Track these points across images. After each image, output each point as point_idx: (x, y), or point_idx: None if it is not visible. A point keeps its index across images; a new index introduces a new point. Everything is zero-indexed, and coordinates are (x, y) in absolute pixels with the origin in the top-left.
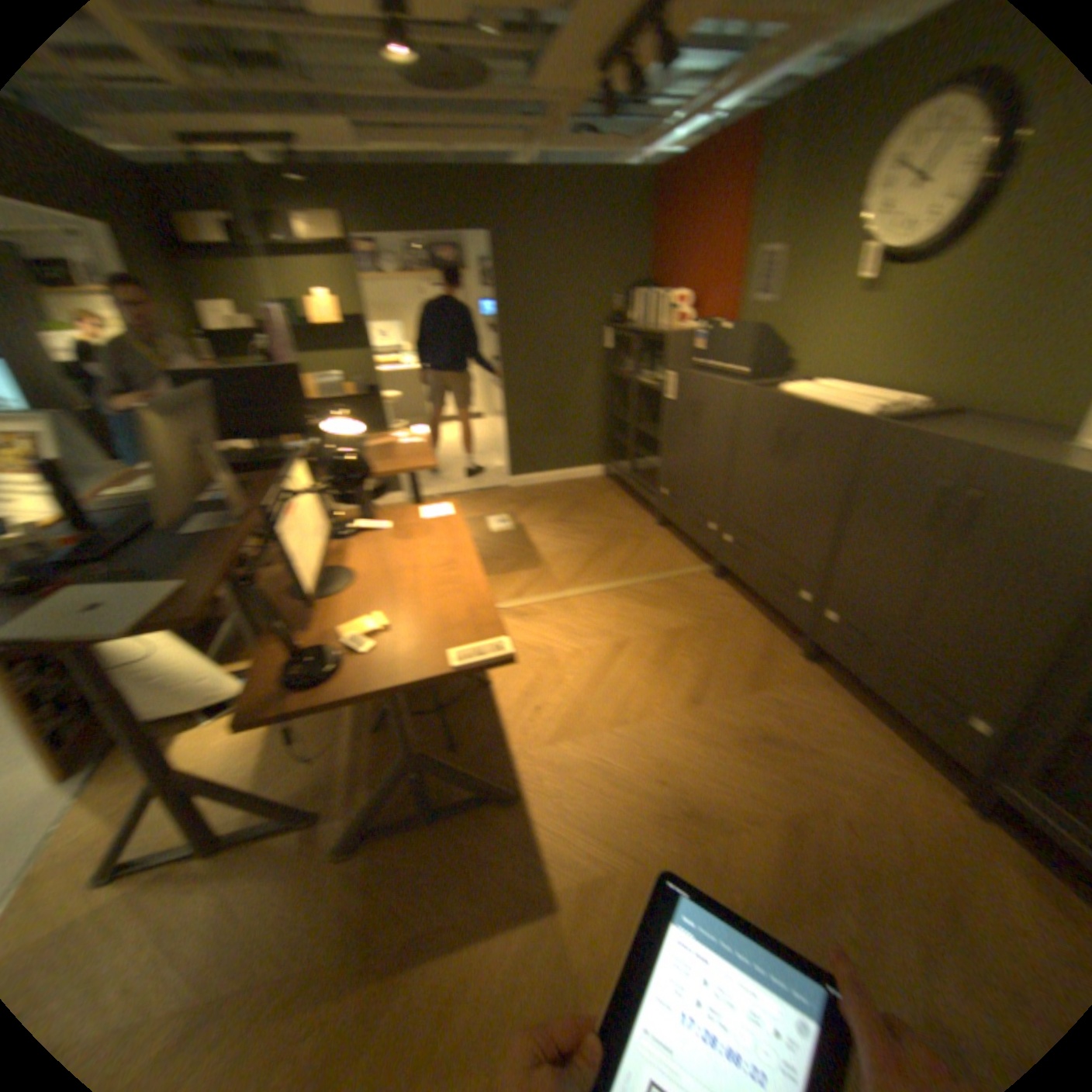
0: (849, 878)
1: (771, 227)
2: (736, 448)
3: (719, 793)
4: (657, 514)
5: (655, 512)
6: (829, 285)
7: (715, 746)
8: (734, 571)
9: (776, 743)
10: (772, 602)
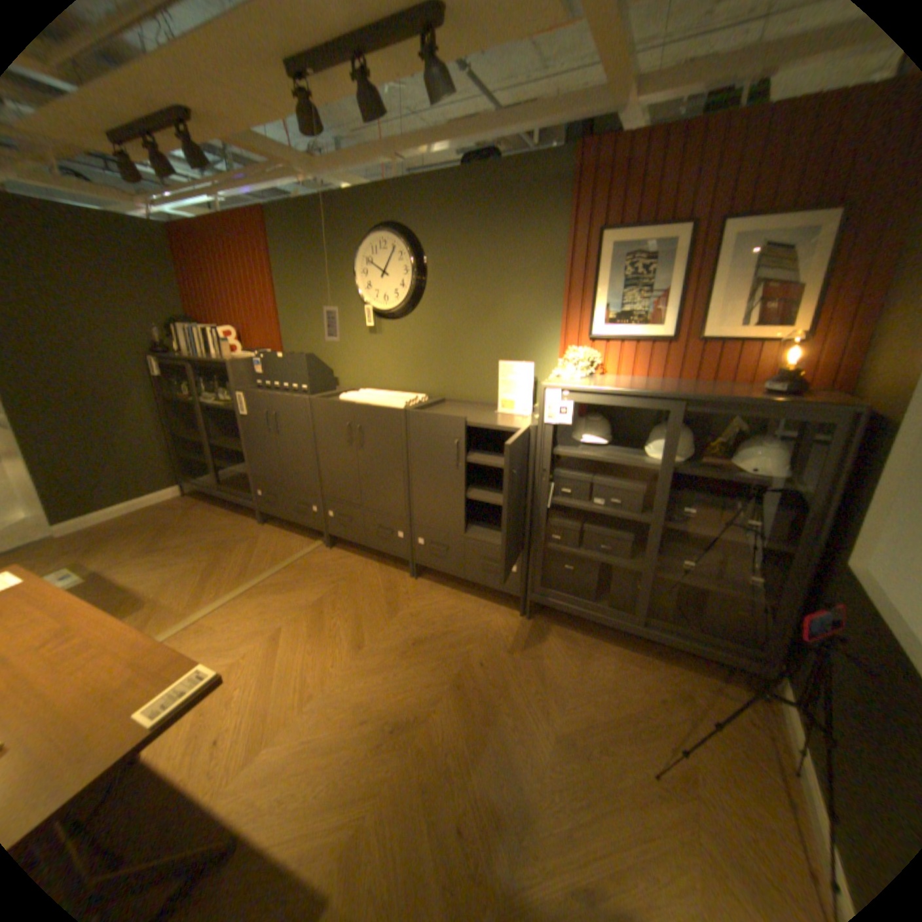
0: (494, 695)
1: (294, 287)
2: (319, 444)
3: (405, 699)
4: (259, 513)
5: (256, 512)
6: (347, 329)
7: (387, 669)
8: (344, 536)
9: (422, 641)
10: (380, 548)
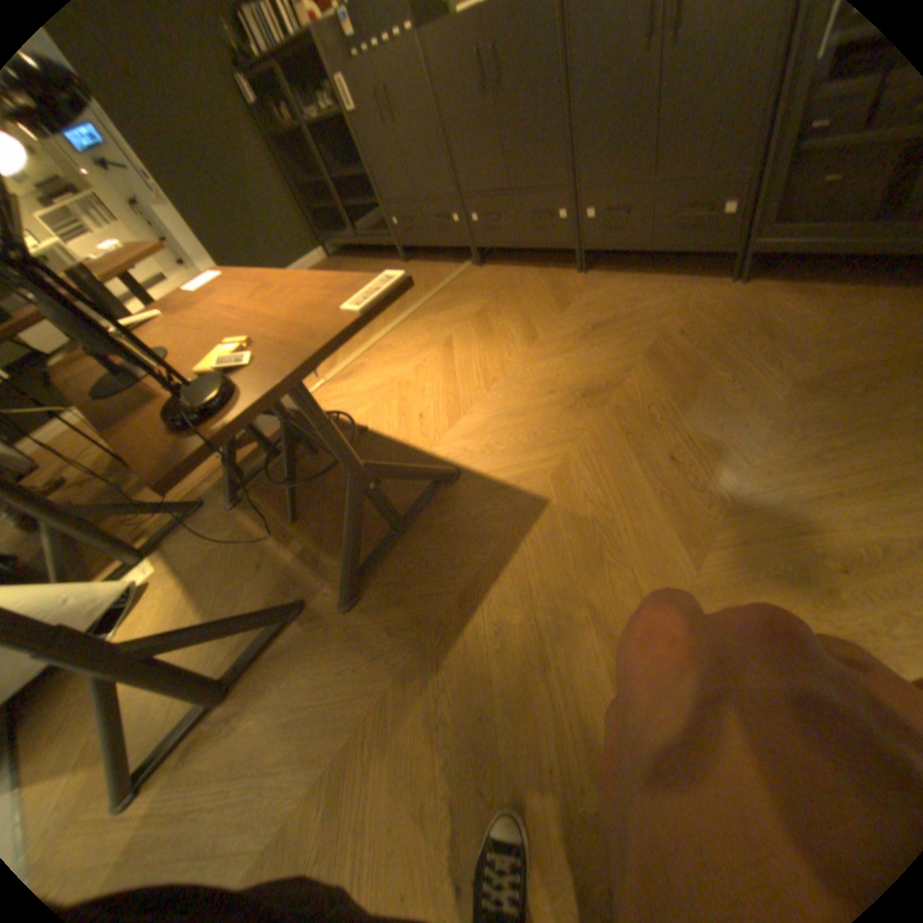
0: (706, 356)
1: None
2: (444, 114)
3: (595, 371)
4: (401, 249)
5: (398, 248)
6: None
7: (569, 351)
8: (495, 243)
9: (606, 324)
10: (539, 244)
